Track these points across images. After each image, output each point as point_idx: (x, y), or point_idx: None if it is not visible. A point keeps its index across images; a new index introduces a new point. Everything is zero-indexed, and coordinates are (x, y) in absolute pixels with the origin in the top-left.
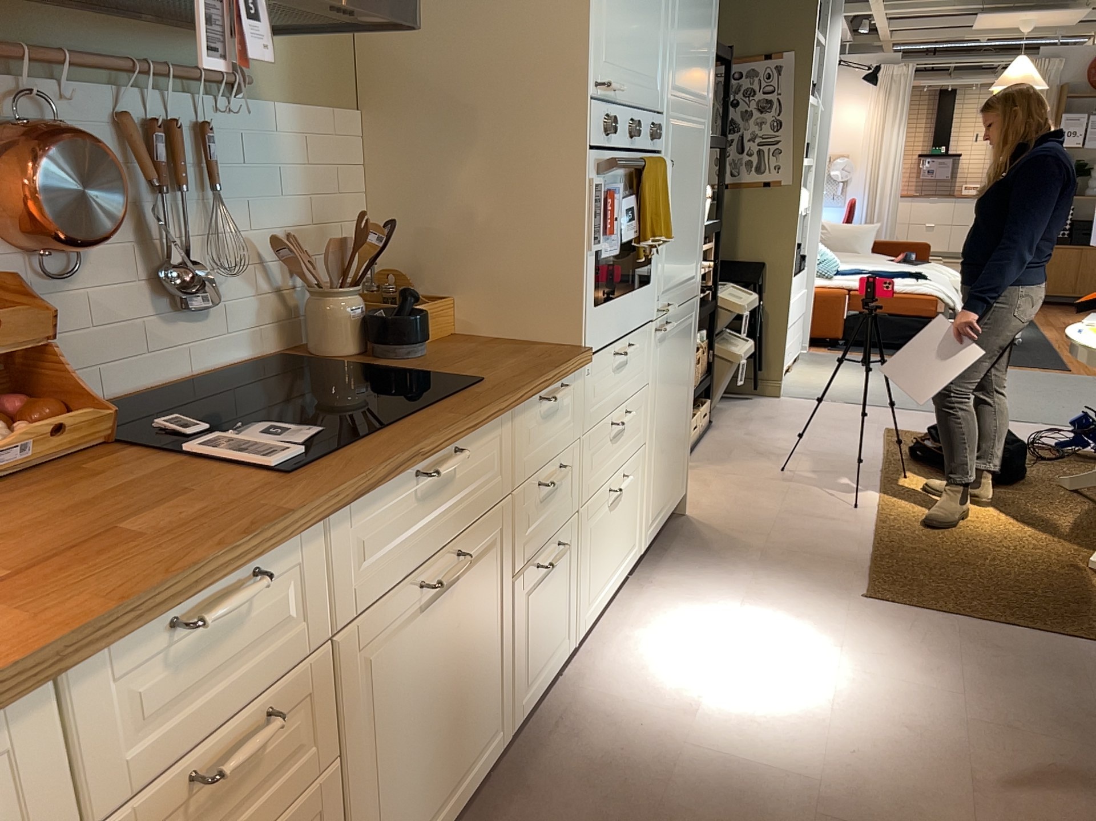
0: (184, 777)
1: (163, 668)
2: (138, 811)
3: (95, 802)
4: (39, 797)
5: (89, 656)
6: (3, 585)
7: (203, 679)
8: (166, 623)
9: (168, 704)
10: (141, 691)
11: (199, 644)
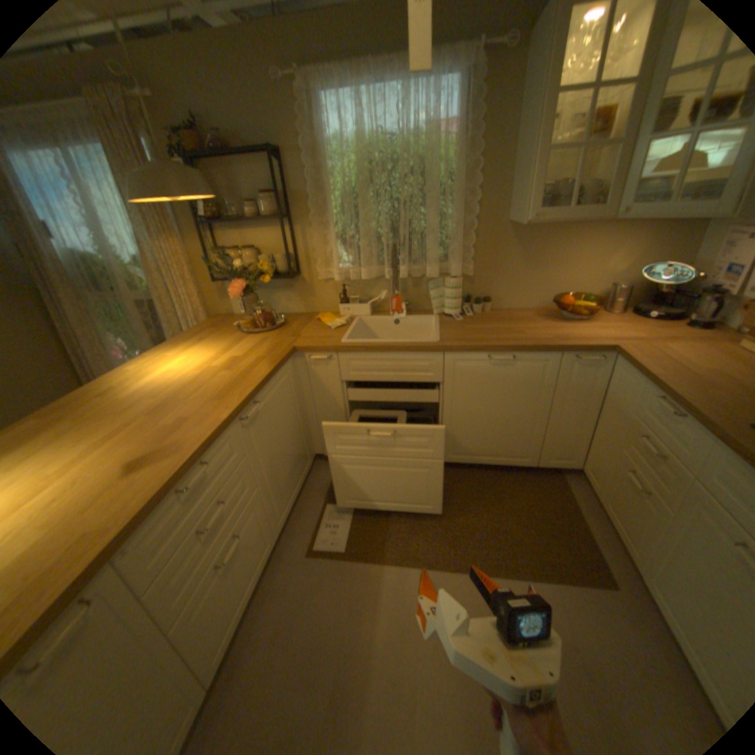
0: (649, 435)
1: (661, 406)
2: (642, 427)
3: (640, 412)
4: (637, 396)
5: (648, 378)
6: (691, 373)
7: (665, 423)
8: (664, 395)
9: (657, 415)
10: (655, 404)
11: (669, 414)
